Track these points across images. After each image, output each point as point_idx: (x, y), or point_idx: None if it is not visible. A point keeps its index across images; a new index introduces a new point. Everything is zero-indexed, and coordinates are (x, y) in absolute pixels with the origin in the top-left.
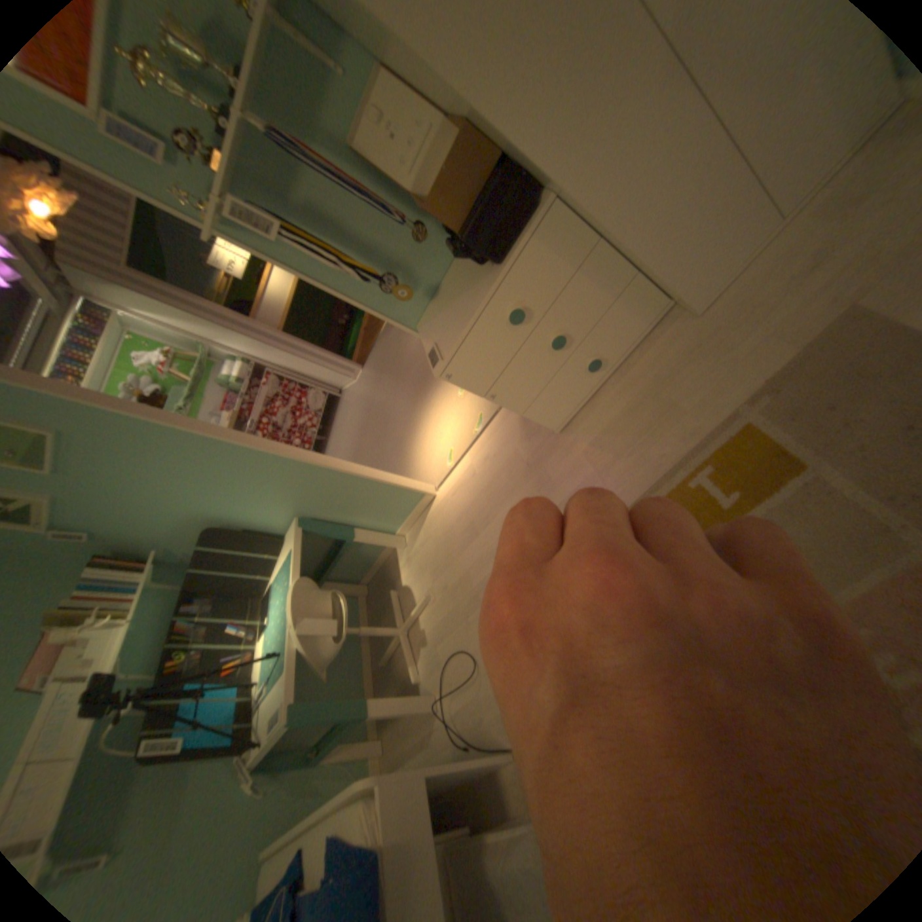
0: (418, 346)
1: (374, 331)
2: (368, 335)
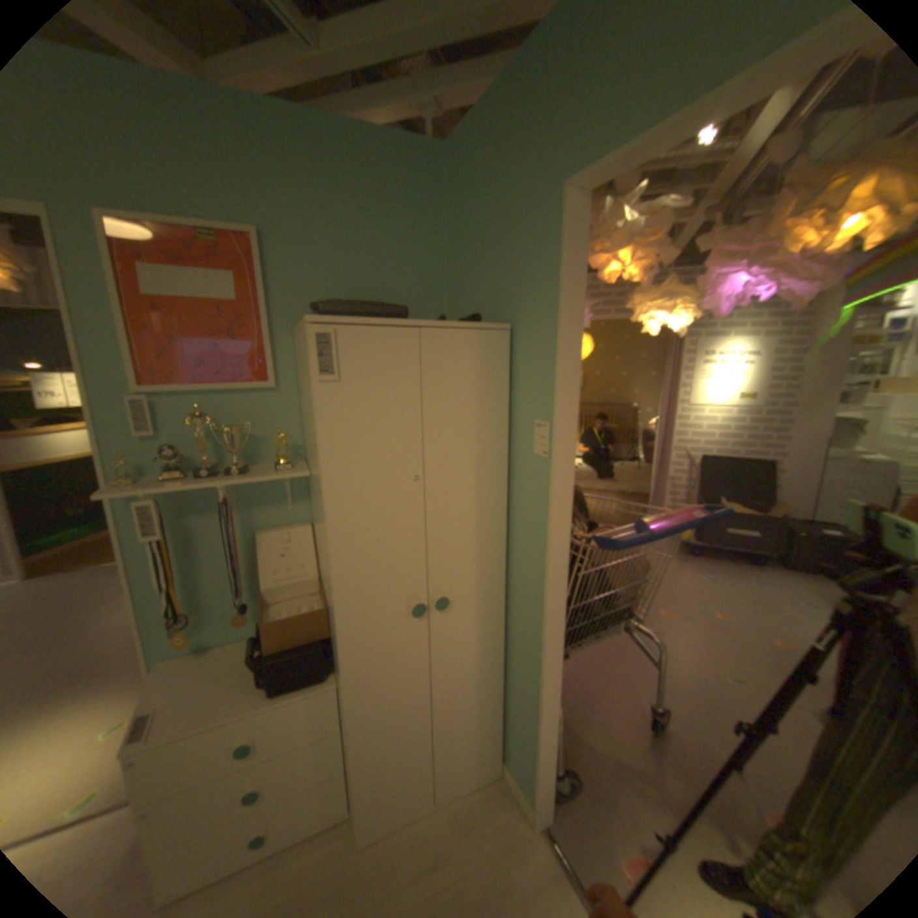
0: (114, 631)
1: (87, 564)
2: (75, 559)
